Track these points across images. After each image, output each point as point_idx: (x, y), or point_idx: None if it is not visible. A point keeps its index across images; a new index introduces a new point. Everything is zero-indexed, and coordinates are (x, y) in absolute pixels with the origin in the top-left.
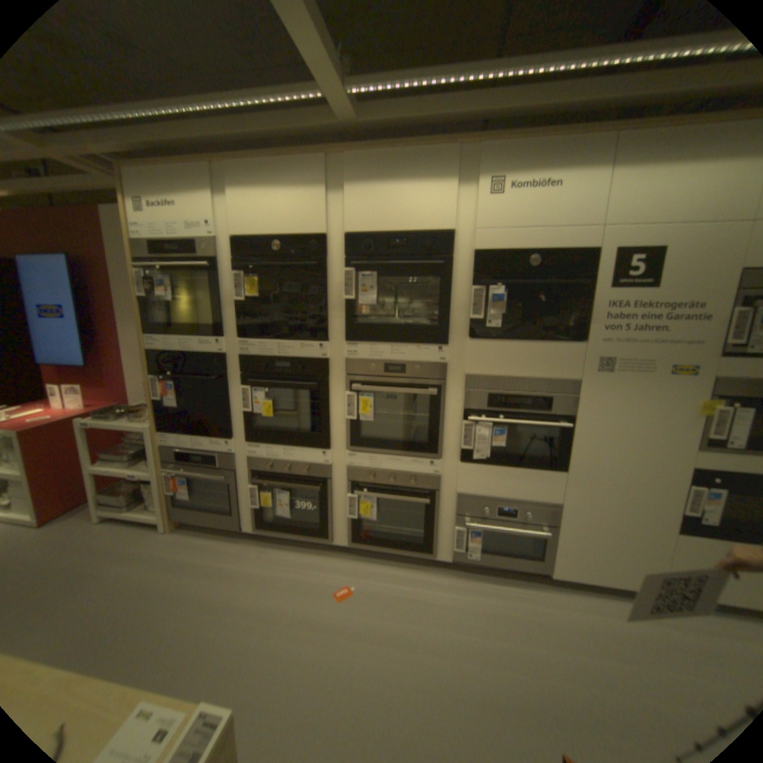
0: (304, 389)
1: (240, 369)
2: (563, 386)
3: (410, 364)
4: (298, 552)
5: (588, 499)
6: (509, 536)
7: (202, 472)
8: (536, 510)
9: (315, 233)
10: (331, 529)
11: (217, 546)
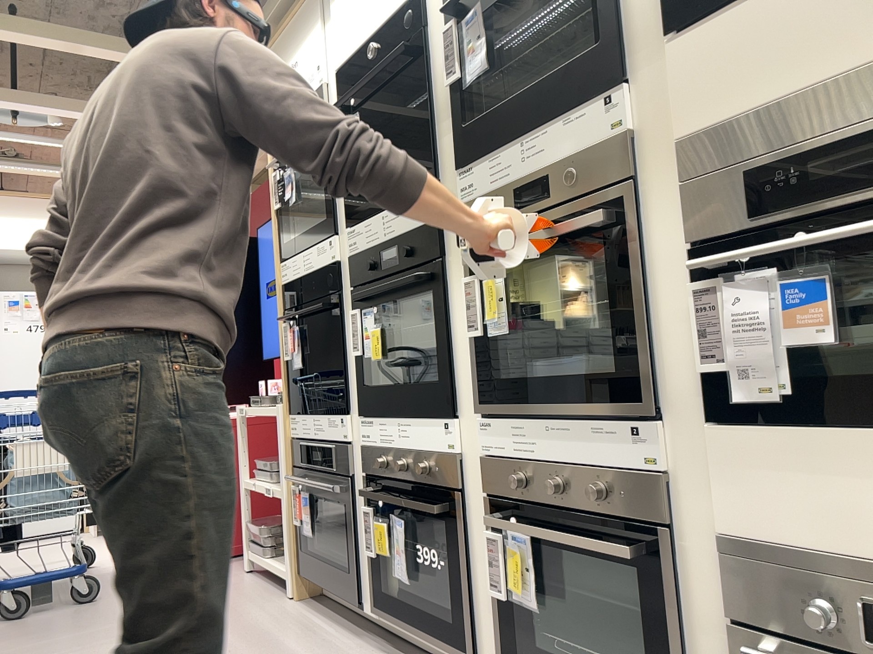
0: (412, 289)
1: (350, 279)
2: None
3: (558, 165)
4: None
5: None
6: None
7: (322, 478)
8: None
9: None
10: (476, 628)
11: (331, 631)
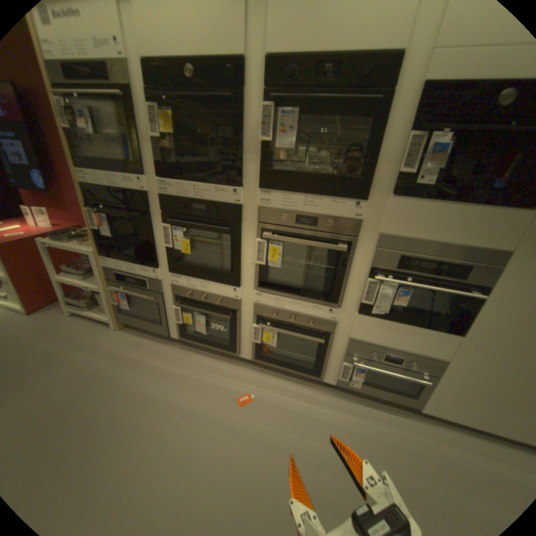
0: (218, 232)
1: (161, 208)
2: (490, 255)
3: (324, 216)
4: (213, 358)
5: (479, 361)
6: (391, 376)
7: (137, 291)
8: (423, 362)
9: (232, 53)
10: (239, 346)
11: (153, 346)
